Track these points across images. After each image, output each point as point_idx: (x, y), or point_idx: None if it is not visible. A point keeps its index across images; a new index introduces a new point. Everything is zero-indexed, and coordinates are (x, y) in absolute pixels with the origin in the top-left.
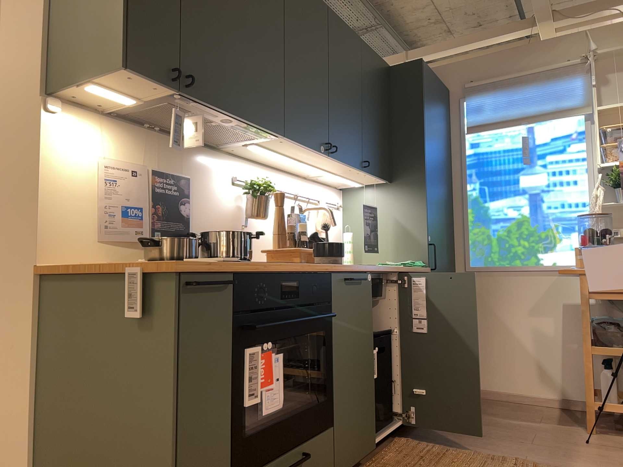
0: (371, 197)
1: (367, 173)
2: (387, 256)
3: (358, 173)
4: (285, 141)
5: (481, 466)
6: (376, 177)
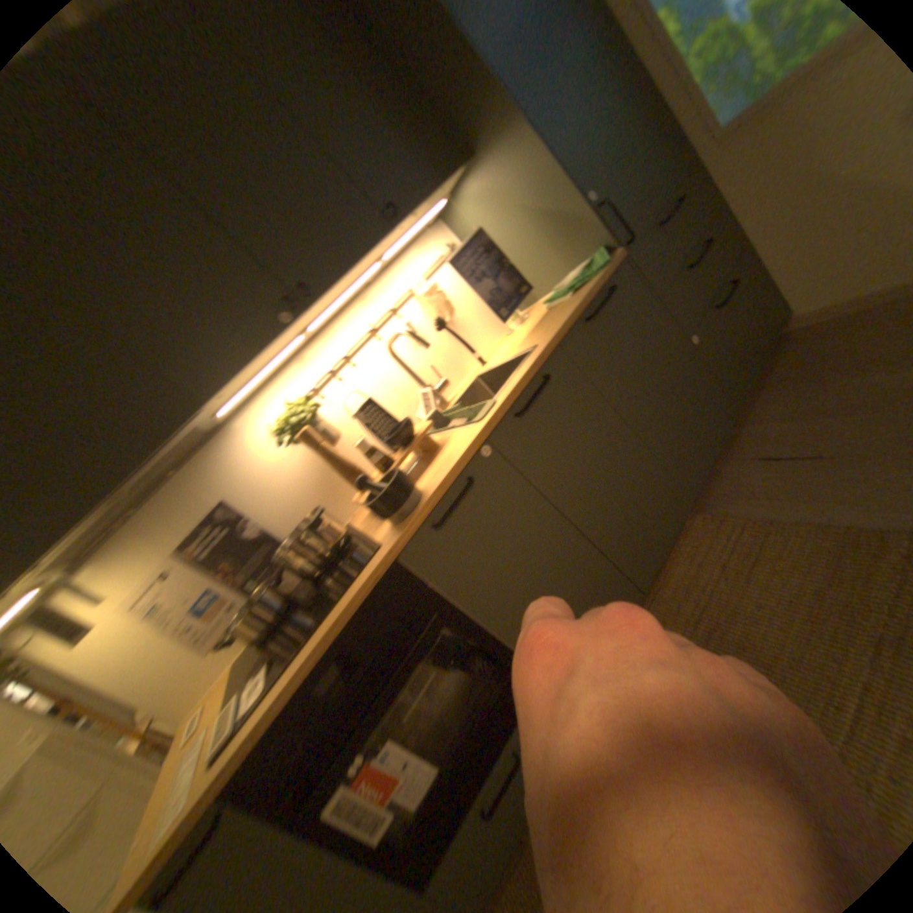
0: (474, 199)
1: (413, 211)
2: (553, 267)
3: (402, 225)
4: (224, 388)
5: (829, 575)
6: (438, 189)
